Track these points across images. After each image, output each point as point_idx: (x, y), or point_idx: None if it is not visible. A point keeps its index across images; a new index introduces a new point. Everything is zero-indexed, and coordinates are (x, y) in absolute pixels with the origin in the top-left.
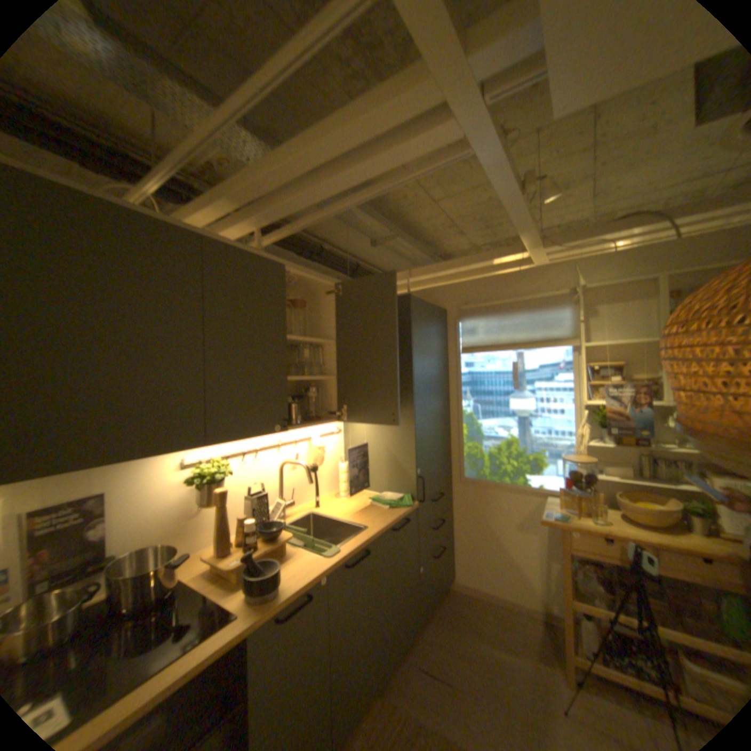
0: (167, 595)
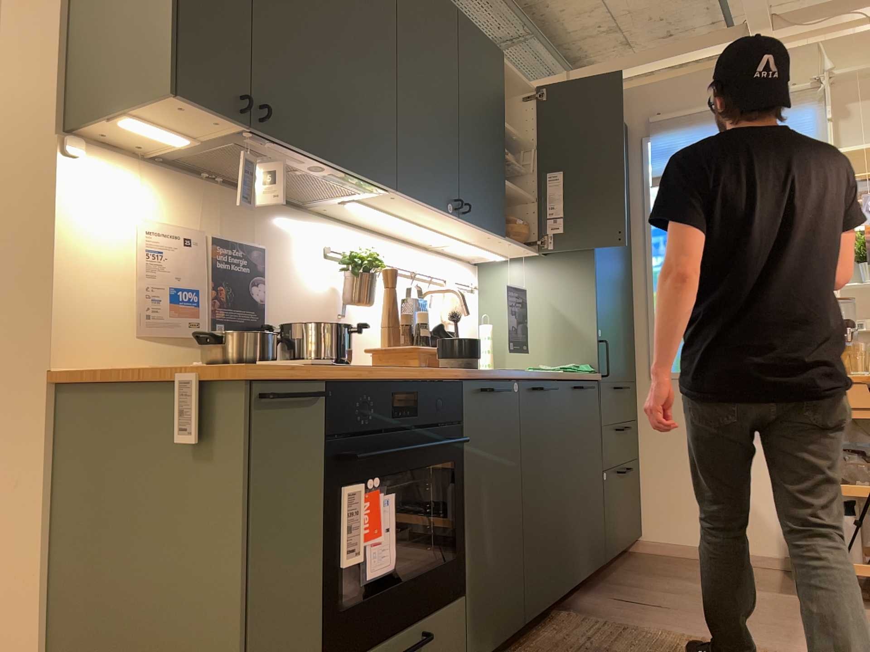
0: None
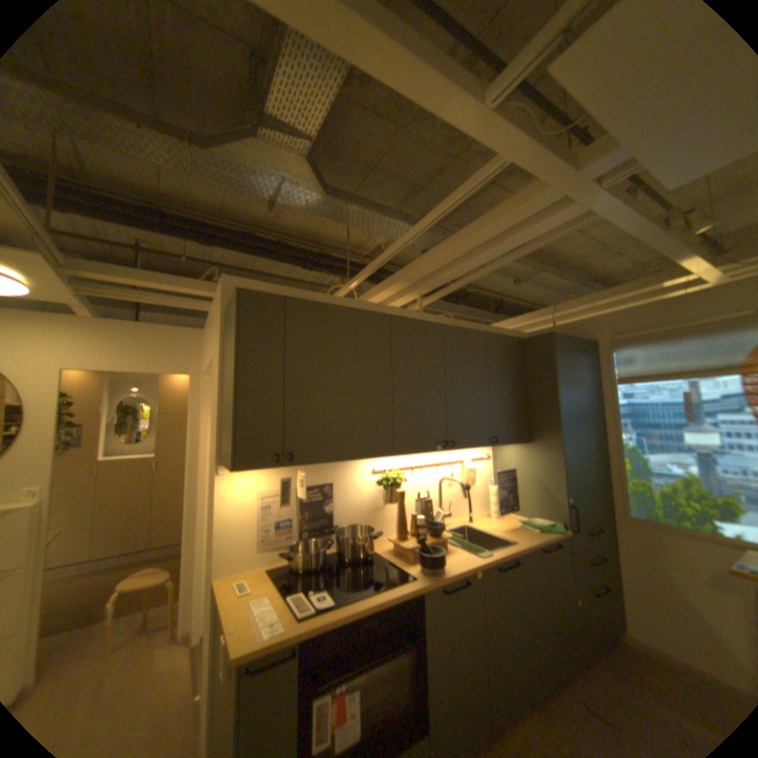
0: (369, 559)
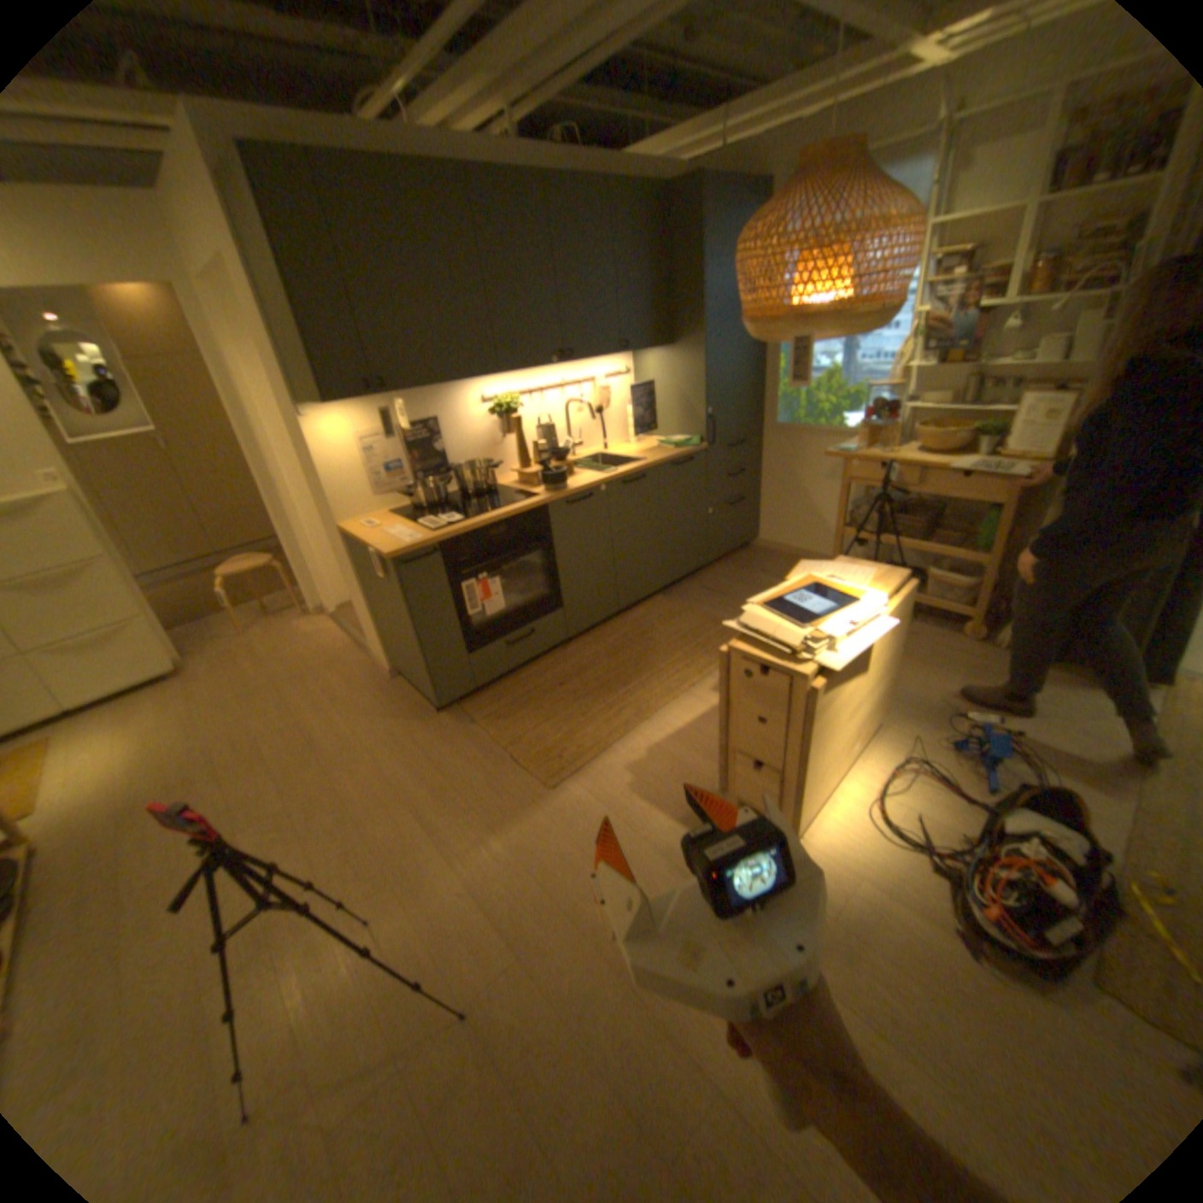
0: (491, 490)
